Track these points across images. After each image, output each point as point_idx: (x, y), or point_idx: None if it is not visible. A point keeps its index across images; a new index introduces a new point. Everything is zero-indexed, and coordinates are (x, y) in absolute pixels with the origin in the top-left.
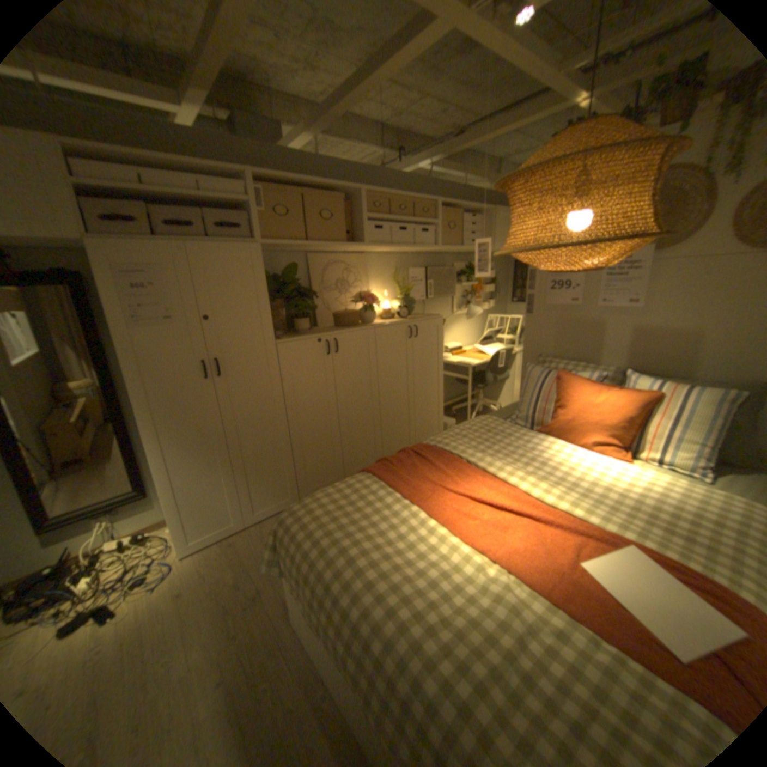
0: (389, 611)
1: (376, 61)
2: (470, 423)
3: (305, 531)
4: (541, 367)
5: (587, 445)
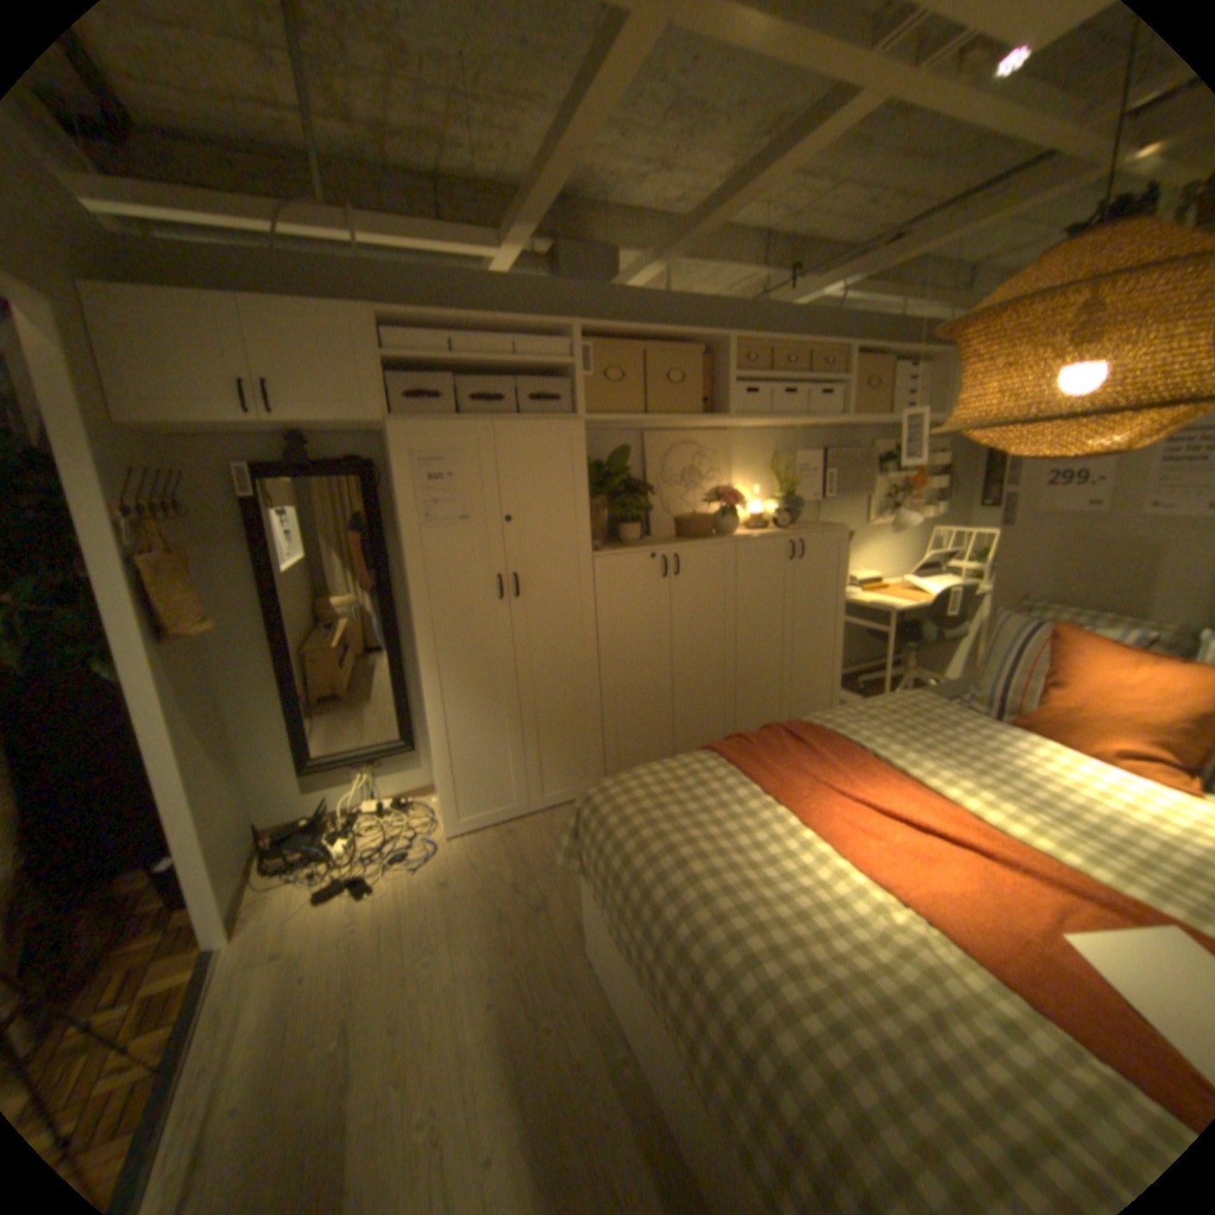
0: (734, 937)
1: (764, 159)
2: (885, 700)
3: (619, 817)
4: (1026, 617)
5: (1107, 756)
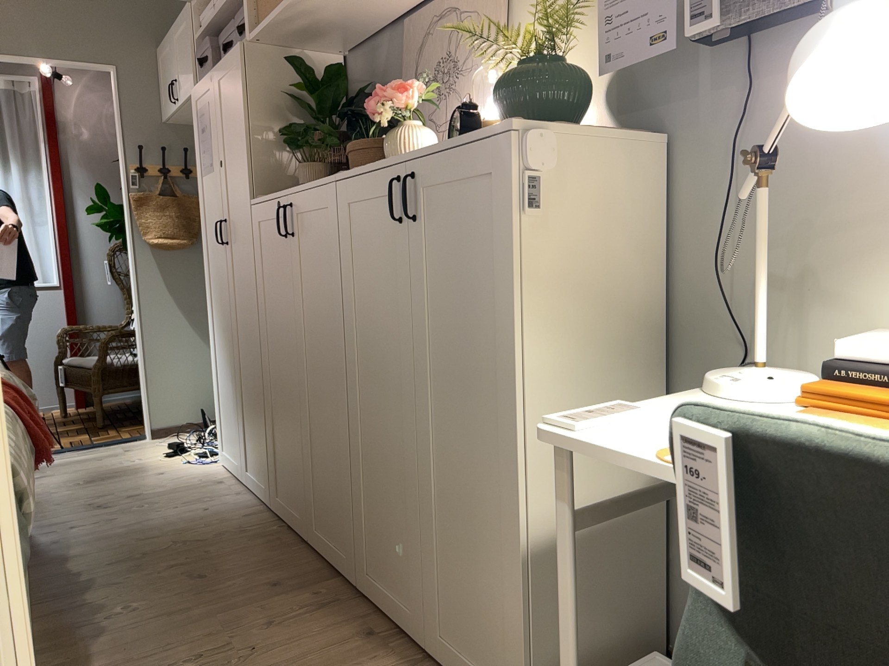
0: None
1: None
2: None
3: None
4: None
5: None
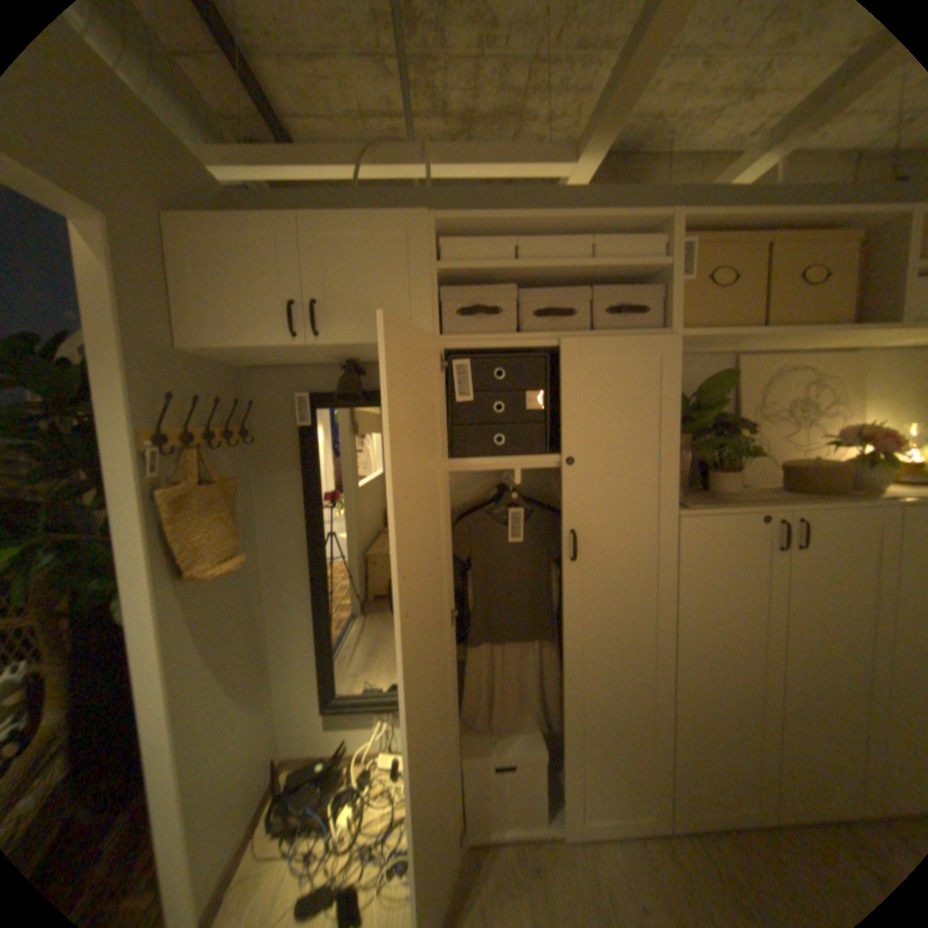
0: None
1: None
2: None
3: None
4: None
5: None
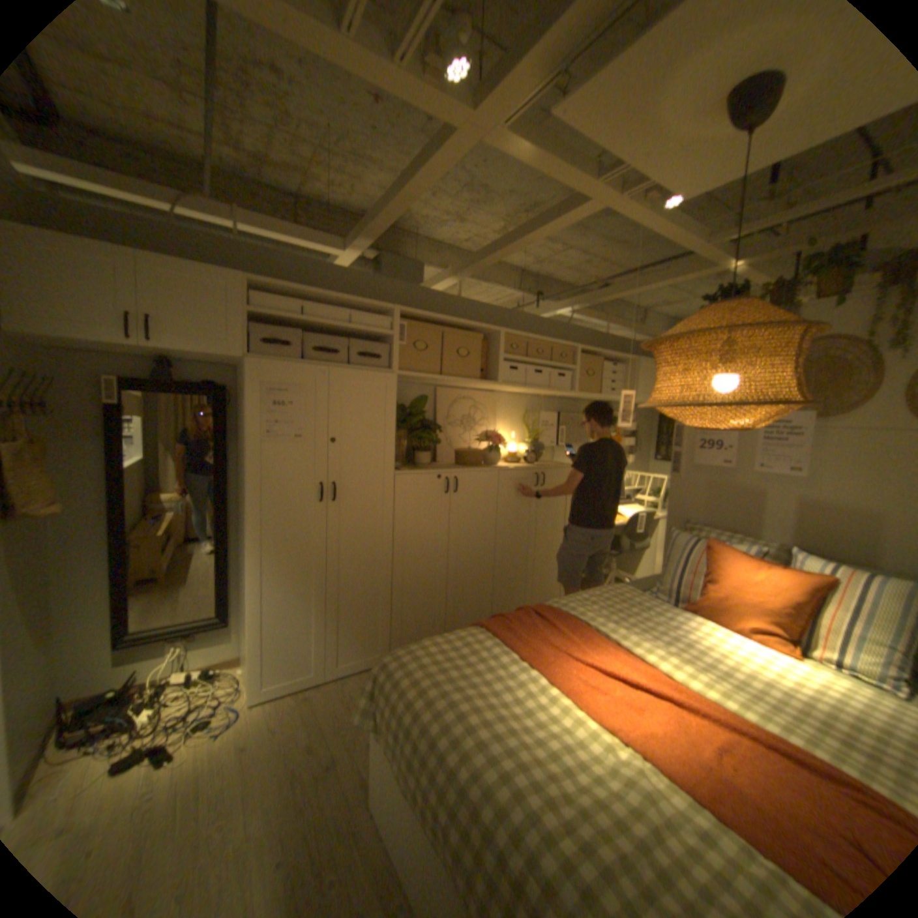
0: (504, 776)
1: (530, 227)
2: (601, 590)
3: (410, 679)
4: (688, 535)
5: (744, 632)
